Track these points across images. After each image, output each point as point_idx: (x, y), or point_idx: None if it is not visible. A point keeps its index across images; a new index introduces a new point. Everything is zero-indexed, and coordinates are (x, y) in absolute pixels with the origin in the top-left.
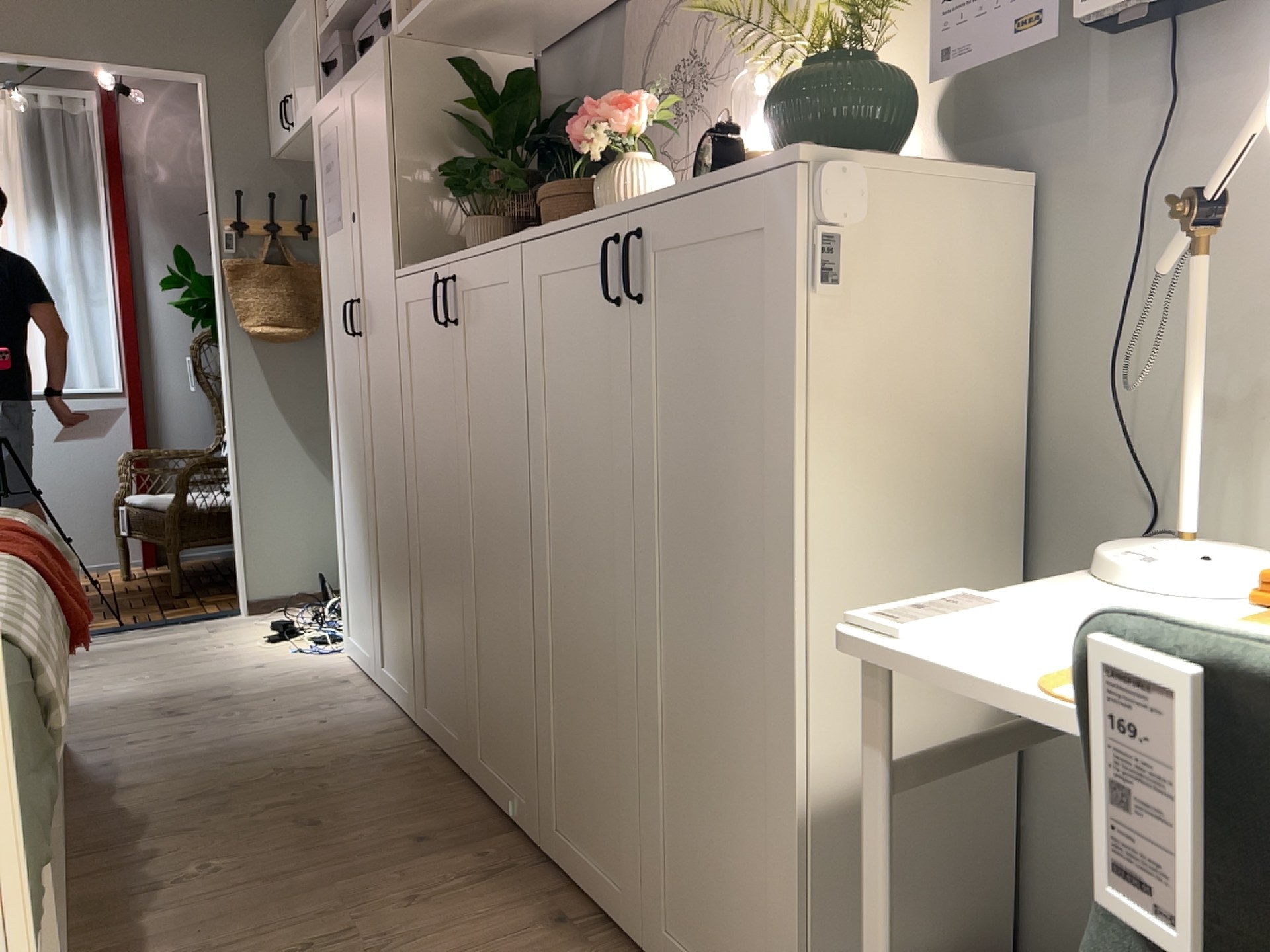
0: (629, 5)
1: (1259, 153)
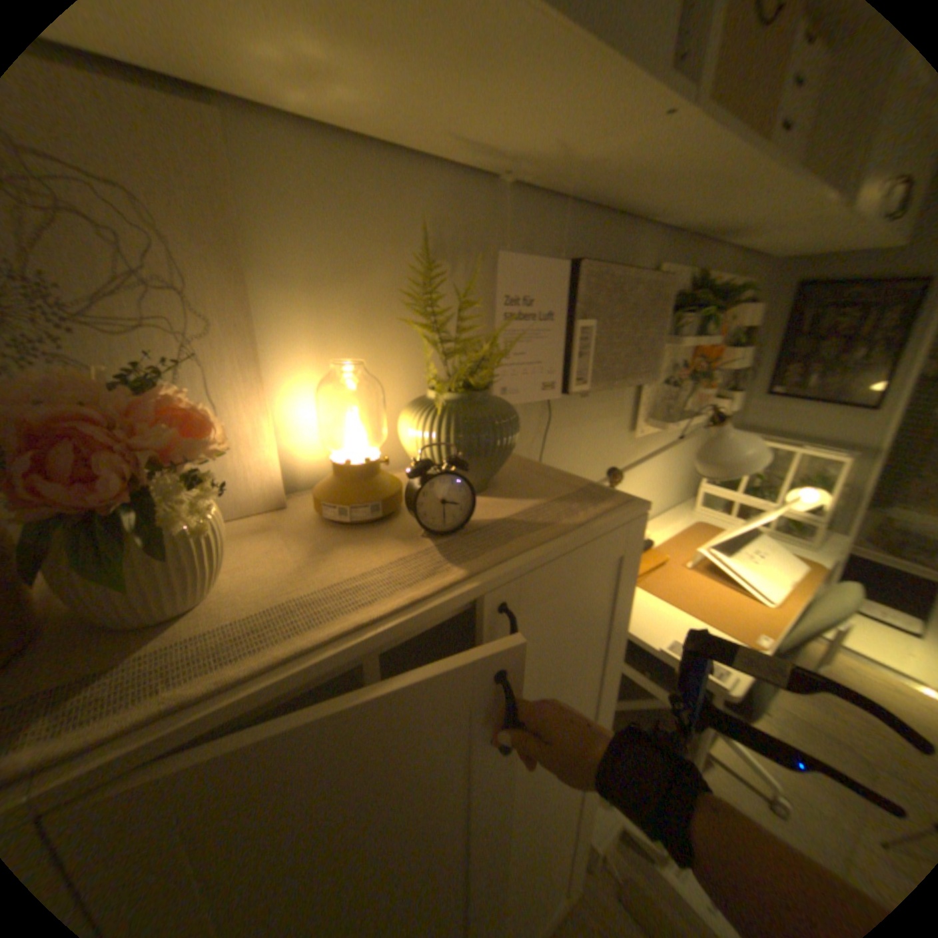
0: None
1: (560, 437)
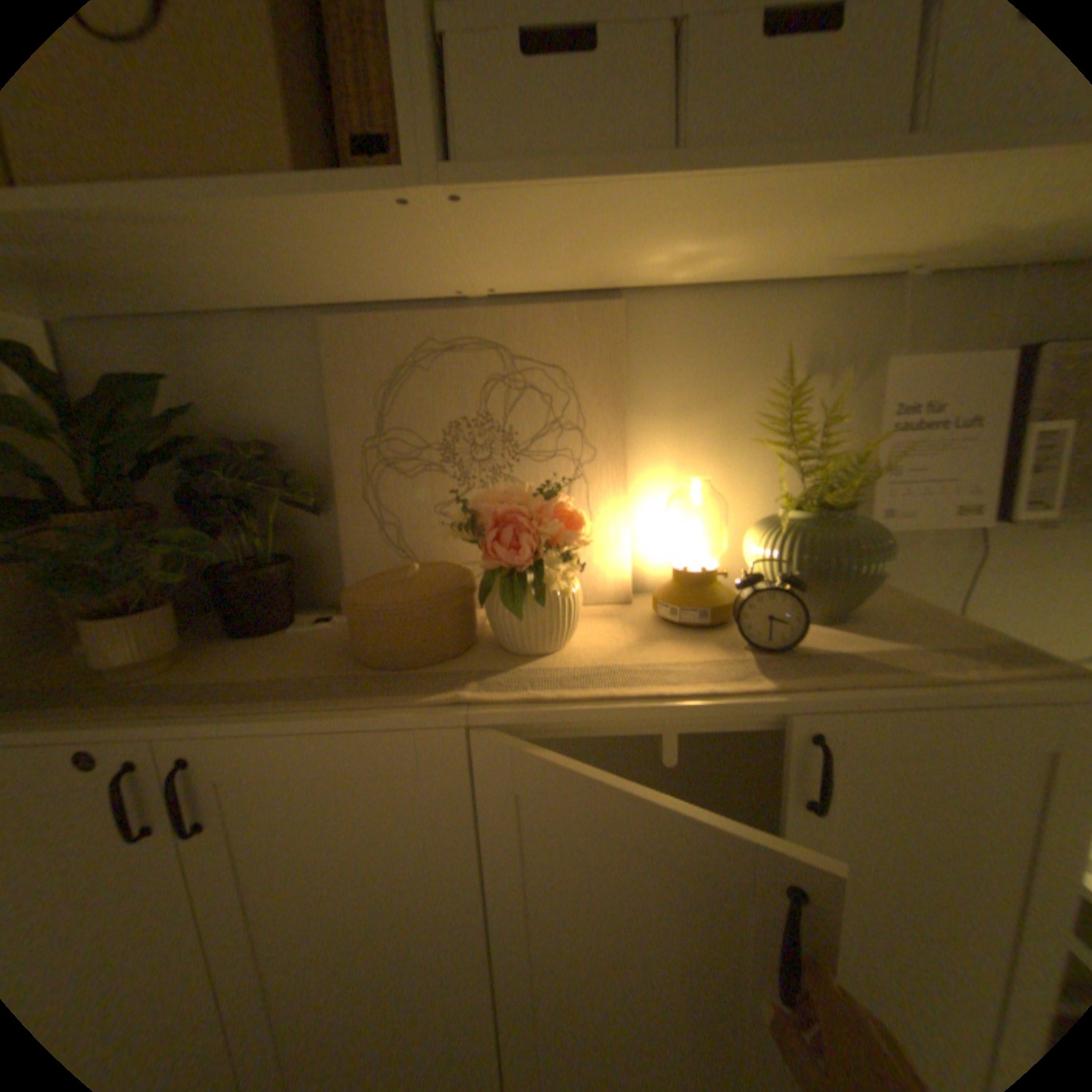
0: (312, 314)
1: (1012, 585)
